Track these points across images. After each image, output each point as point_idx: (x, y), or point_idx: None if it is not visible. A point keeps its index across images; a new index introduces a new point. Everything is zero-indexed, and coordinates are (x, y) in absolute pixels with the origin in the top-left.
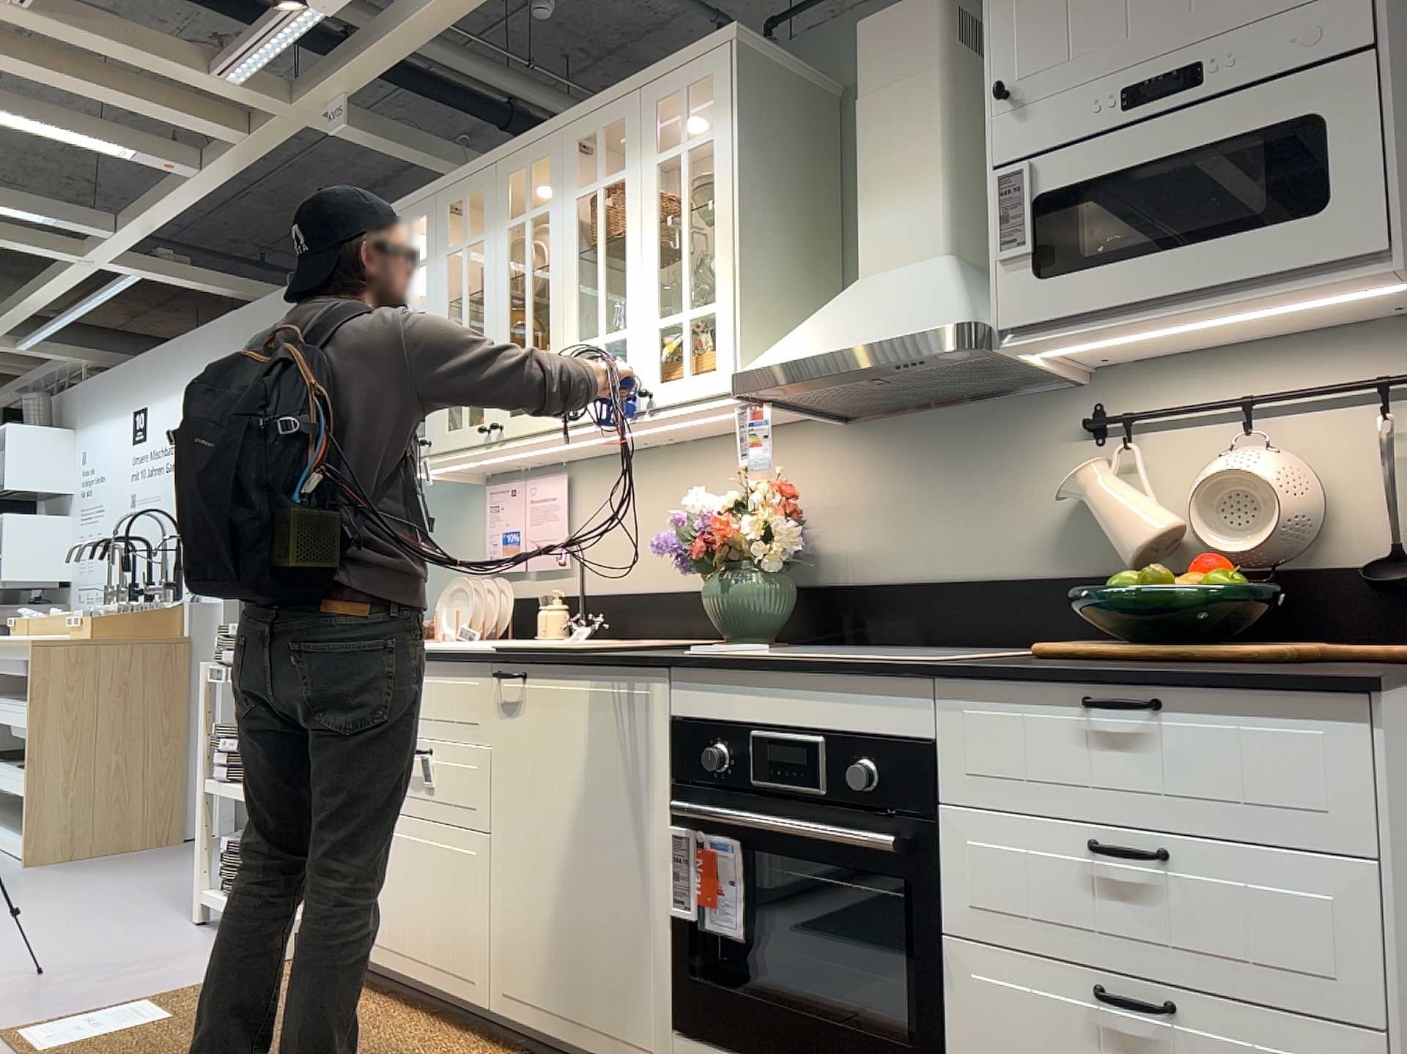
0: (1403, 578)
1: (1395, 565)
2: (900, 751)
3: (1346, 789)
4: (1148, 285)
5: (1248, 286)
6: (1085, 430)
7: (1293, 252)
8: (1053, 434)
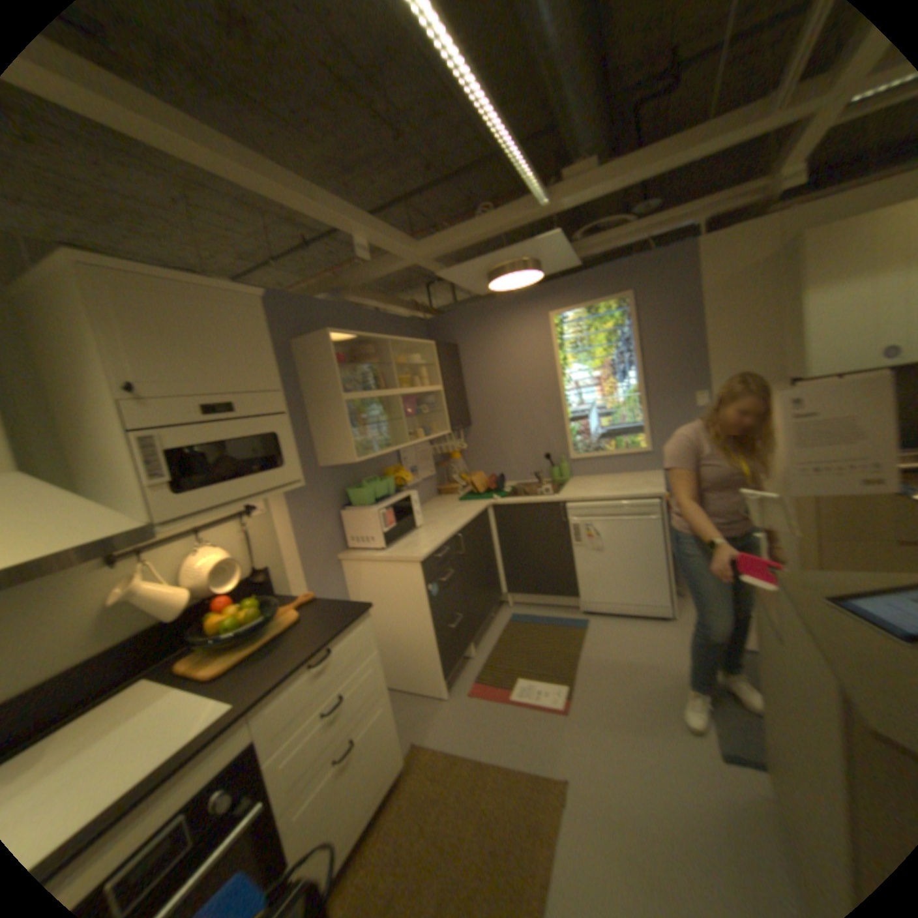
0: (265, 578)
1: (256, 575)
2: (233, 769)
3: (368, 640)
4: (234, 495)
5: (265, 493)
6: (103, 562)
7: (281, 481)
8: (79, 571)
